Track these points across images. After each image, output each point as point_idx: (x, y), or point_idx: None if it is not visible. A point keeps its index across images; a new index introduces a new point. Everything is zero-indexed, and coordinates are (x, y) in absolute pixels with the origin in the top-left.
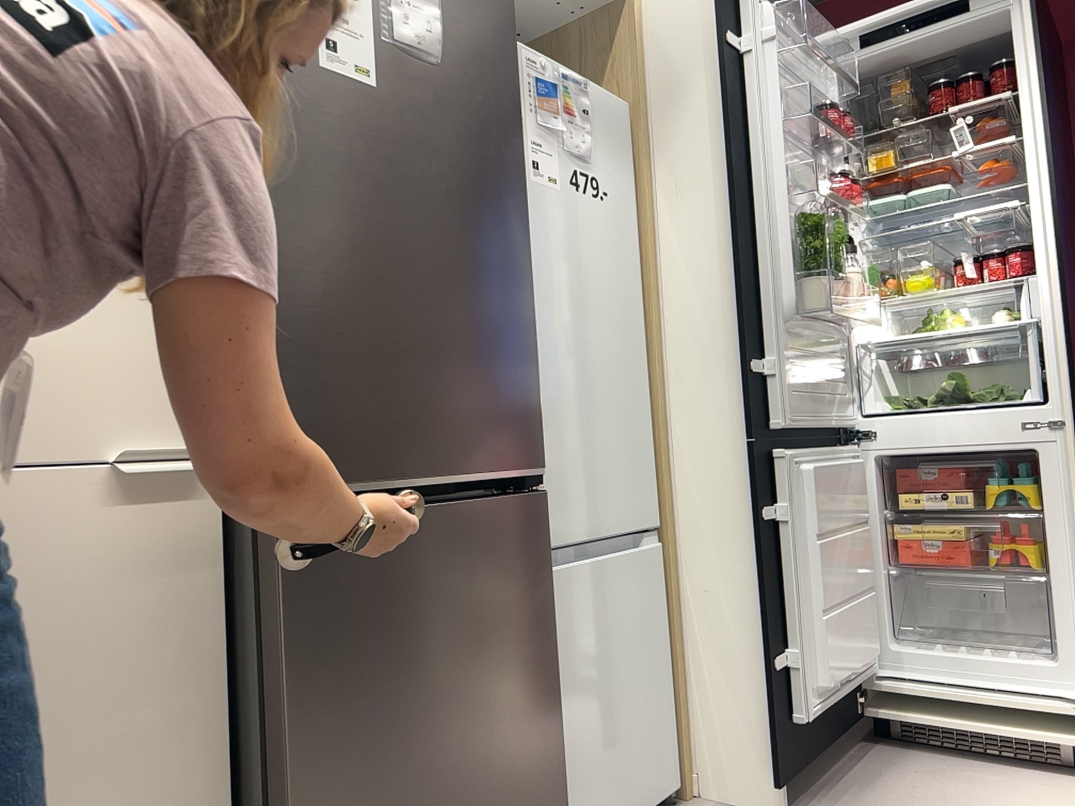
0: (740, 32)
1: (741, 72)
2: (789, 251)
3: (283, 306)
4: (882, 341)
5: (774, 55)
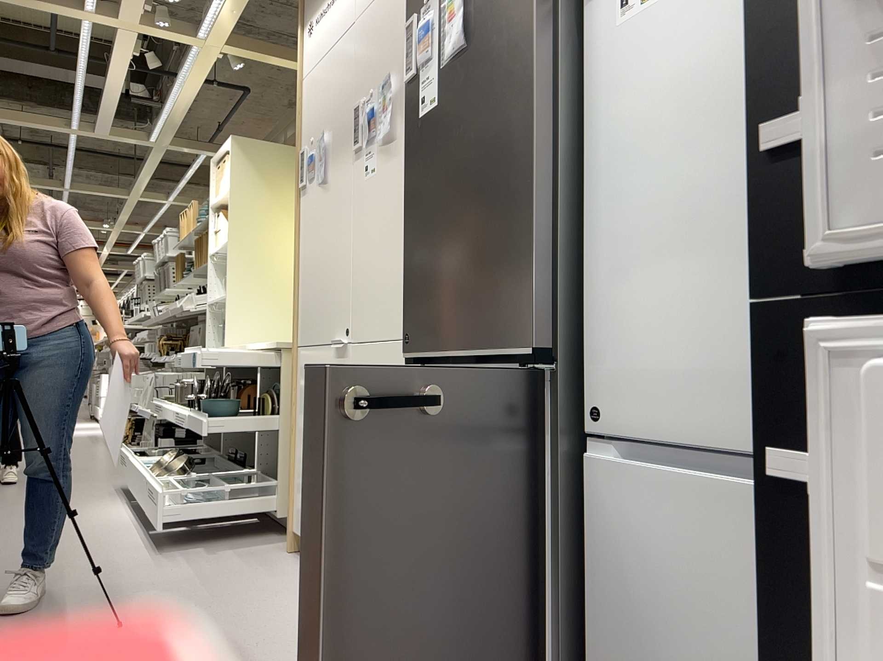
0: None
1: None
2: None
3: (407, 260)
4: None
5: None
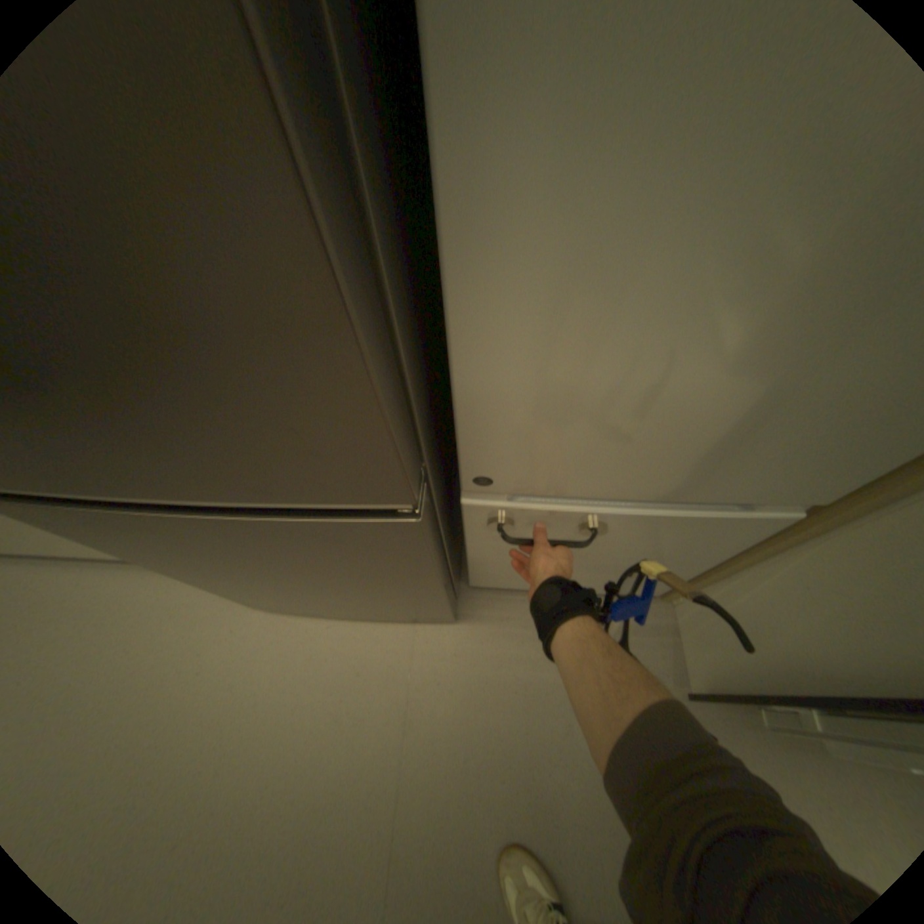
0: None
1: None
2: None
3: None
4: None
5: None
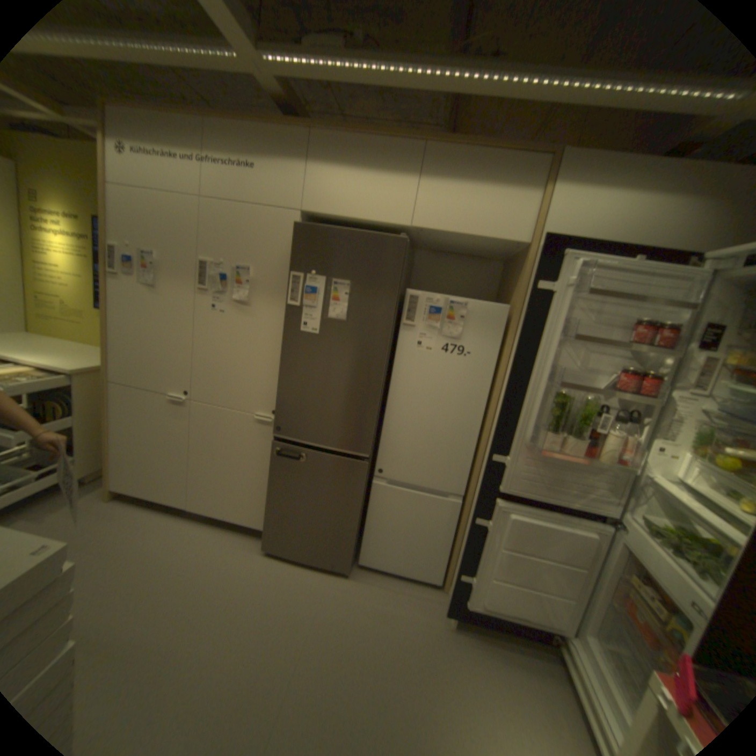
0: (556, 279)
1: (549, 304)
2: (545, 410)
3: (282, 392)
4: (659, 484)
5: (579, 294)
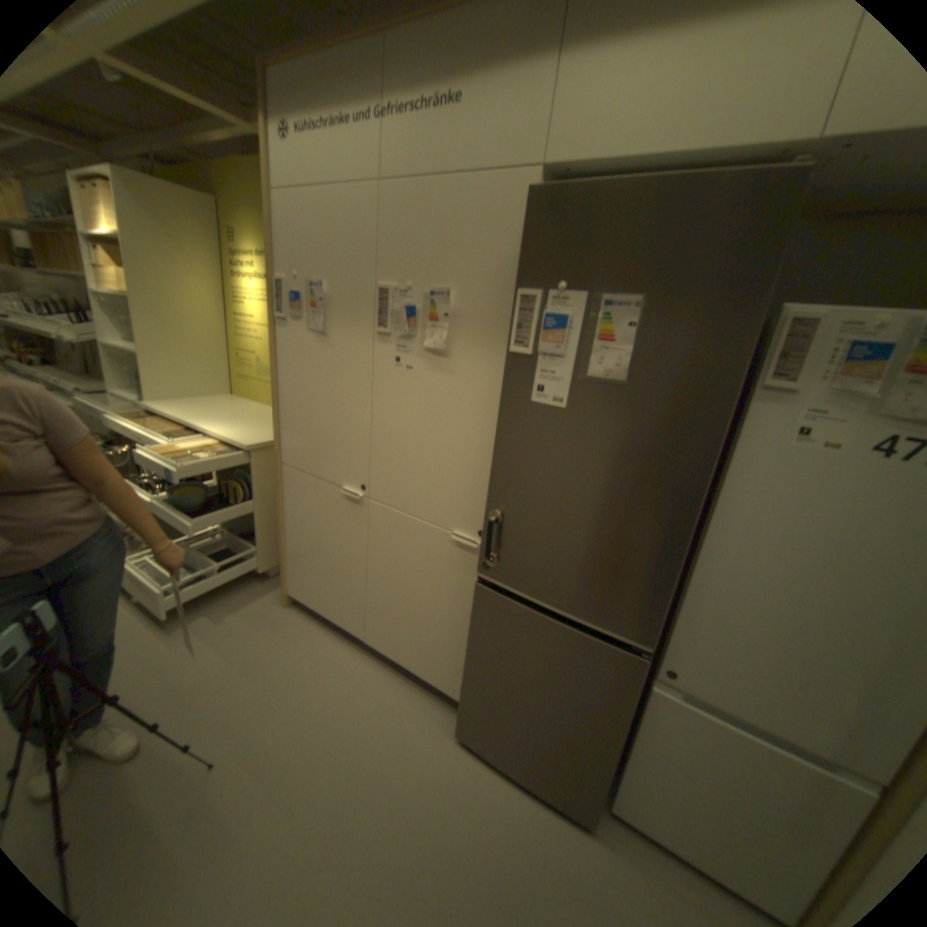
0: None
1: None
2: None
3: (494, 507)
4: None
5: None
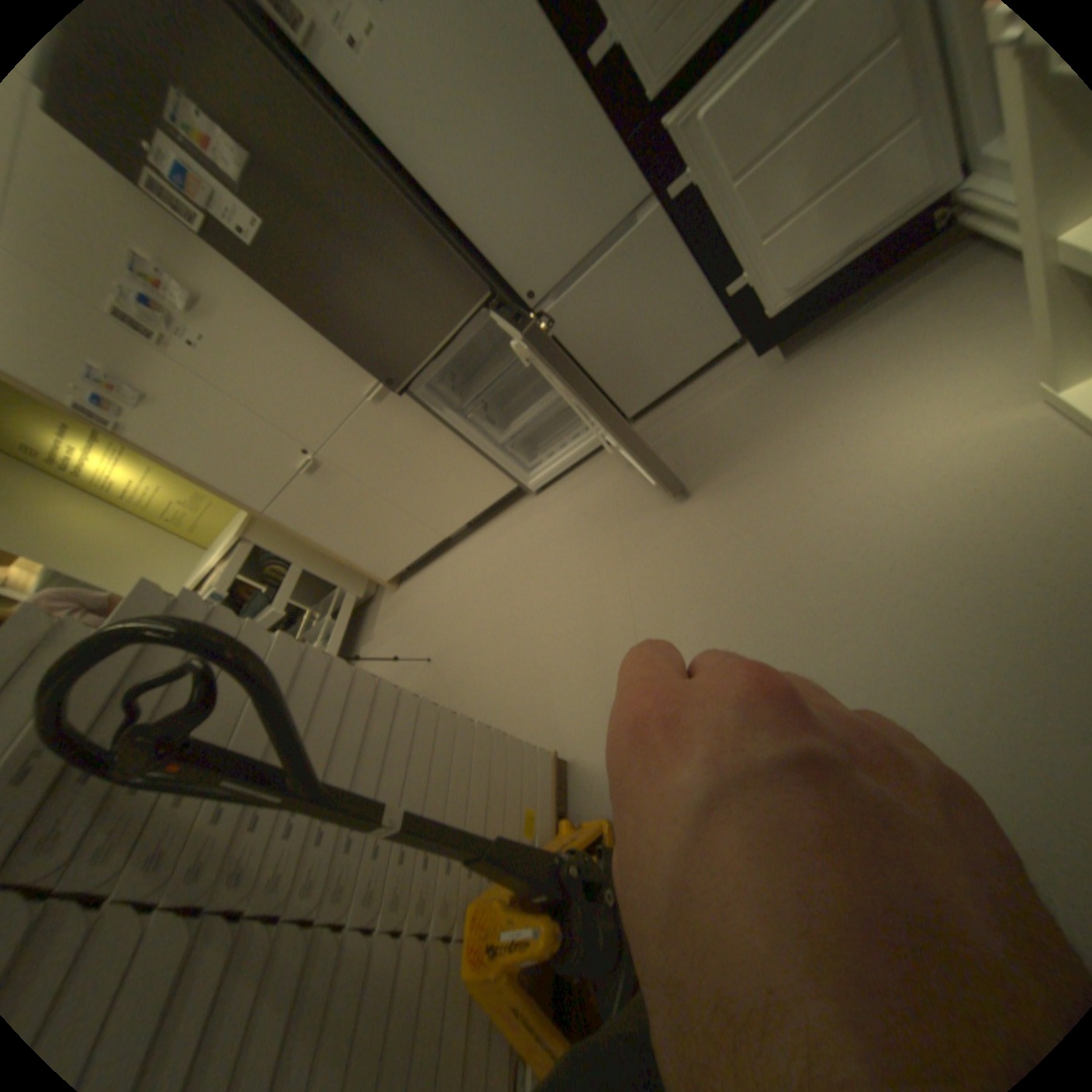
0: None
1: None
2: None
3: (340, 342)
4: None
5: None
